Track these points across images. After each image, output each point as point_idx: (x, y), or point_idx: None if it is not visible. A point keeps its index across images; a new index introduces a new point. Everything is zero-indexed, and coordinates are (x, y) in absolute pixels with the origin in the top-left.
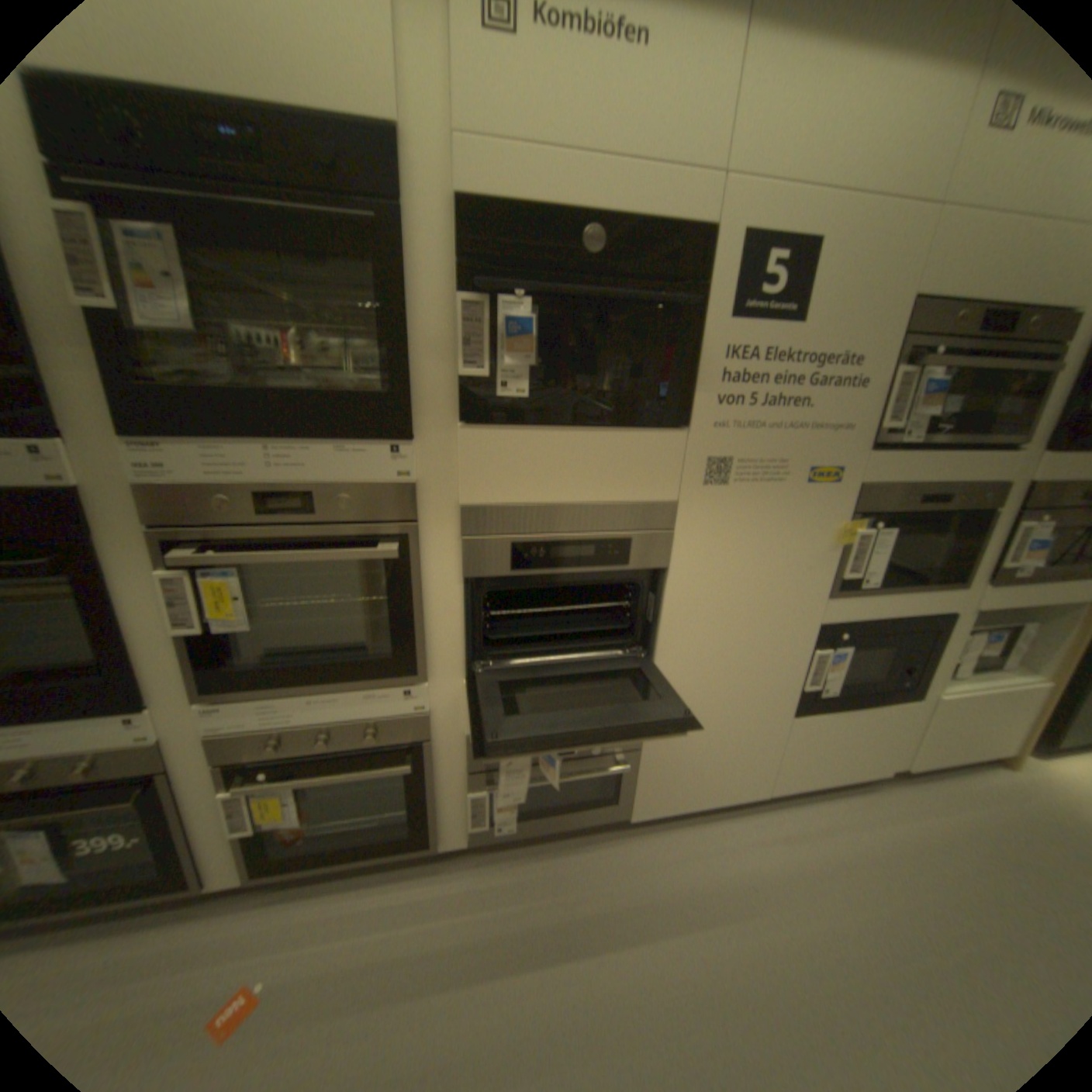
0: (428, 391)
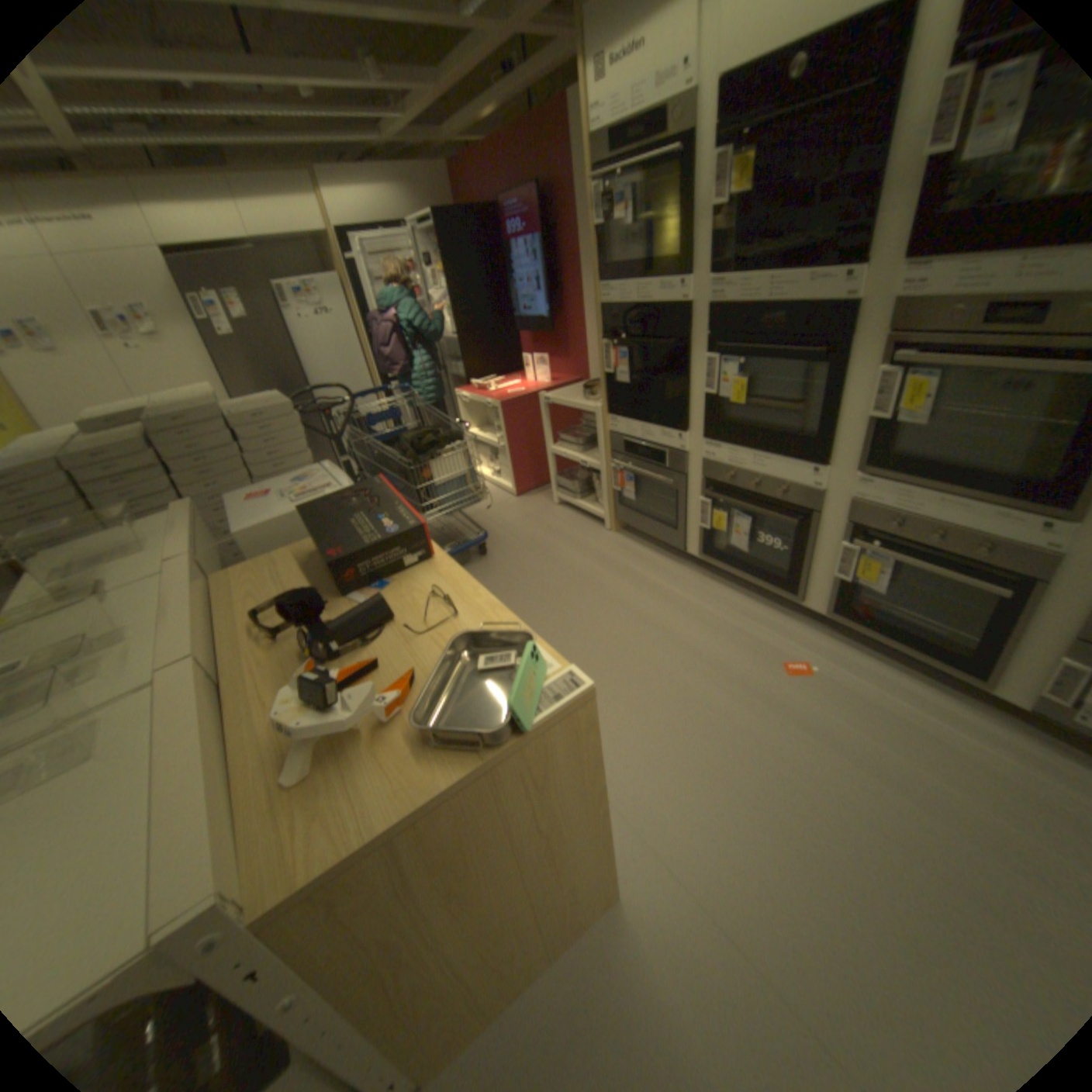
0: None
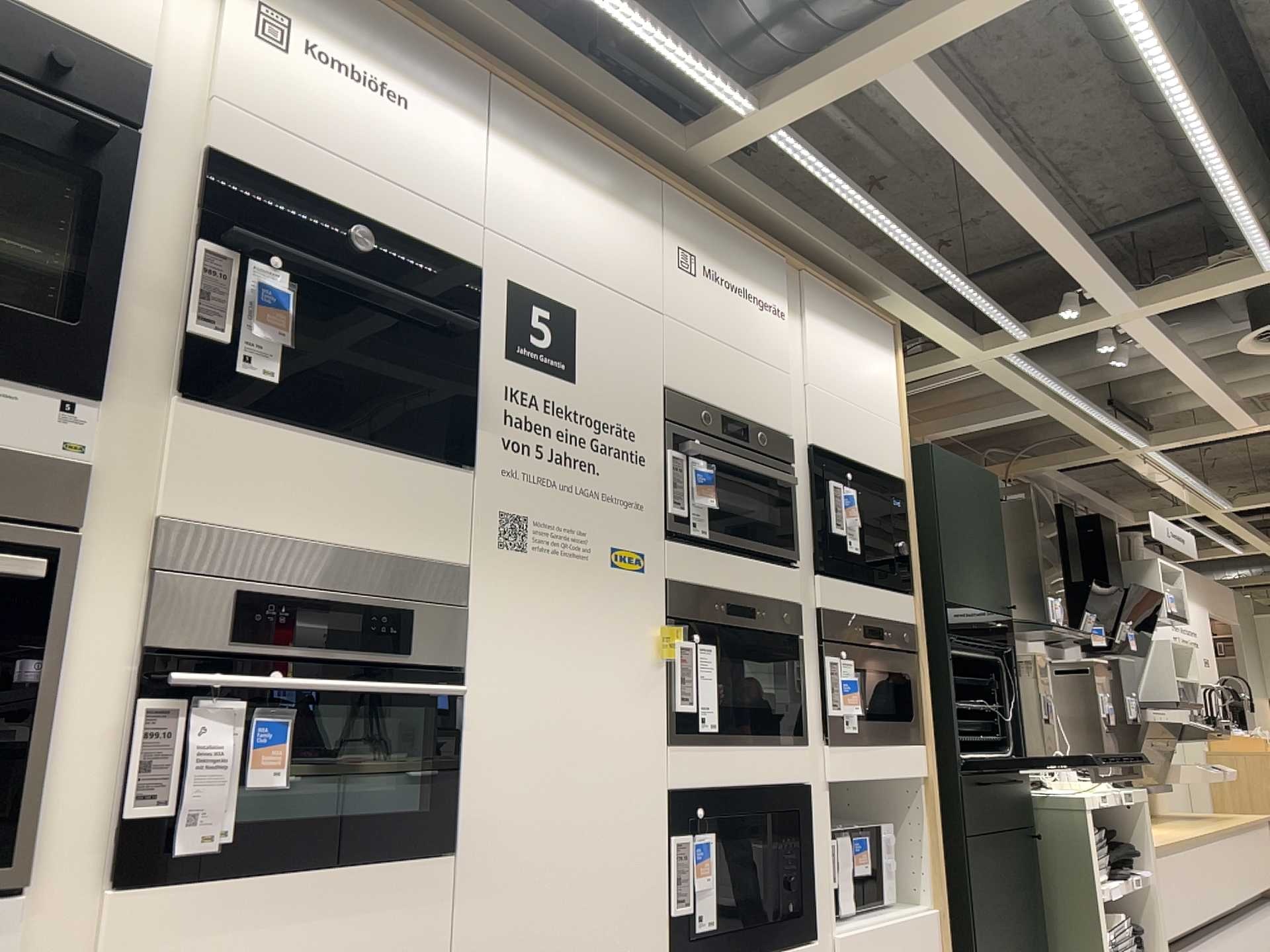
0: (134, 344)
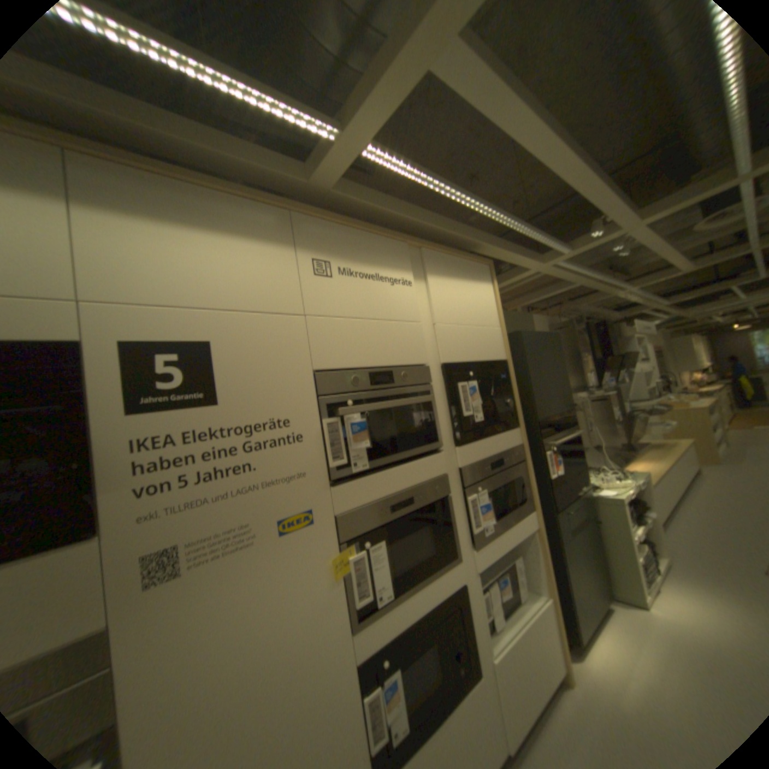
0: None
